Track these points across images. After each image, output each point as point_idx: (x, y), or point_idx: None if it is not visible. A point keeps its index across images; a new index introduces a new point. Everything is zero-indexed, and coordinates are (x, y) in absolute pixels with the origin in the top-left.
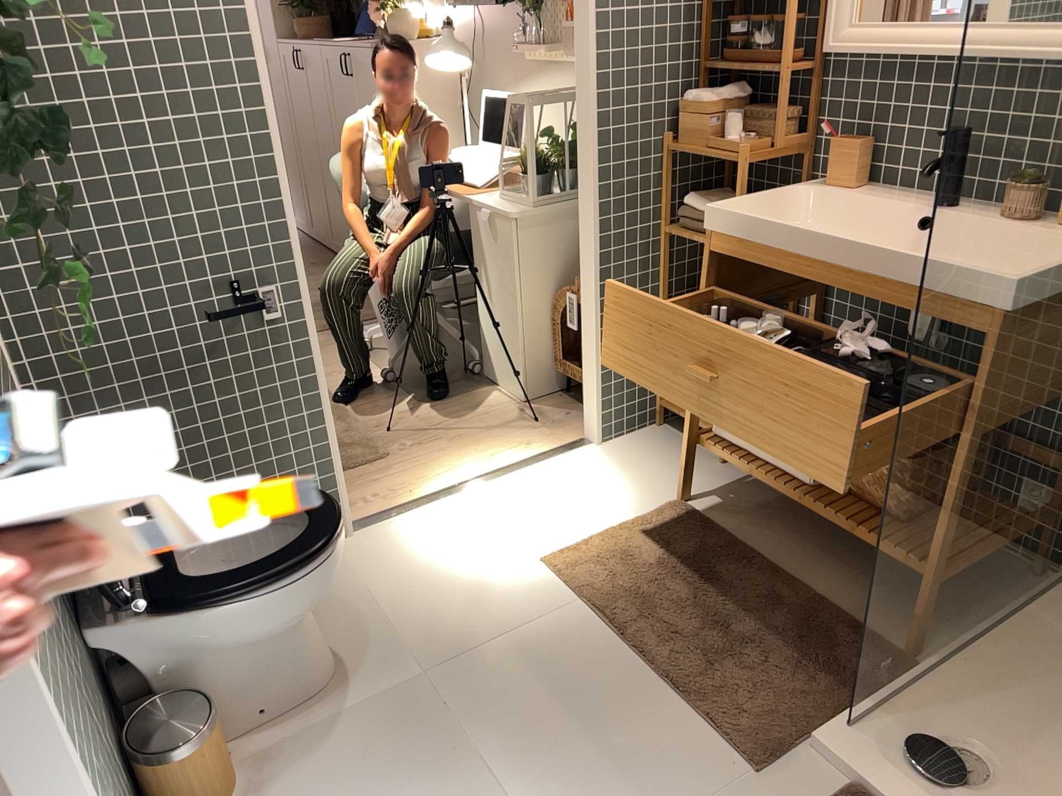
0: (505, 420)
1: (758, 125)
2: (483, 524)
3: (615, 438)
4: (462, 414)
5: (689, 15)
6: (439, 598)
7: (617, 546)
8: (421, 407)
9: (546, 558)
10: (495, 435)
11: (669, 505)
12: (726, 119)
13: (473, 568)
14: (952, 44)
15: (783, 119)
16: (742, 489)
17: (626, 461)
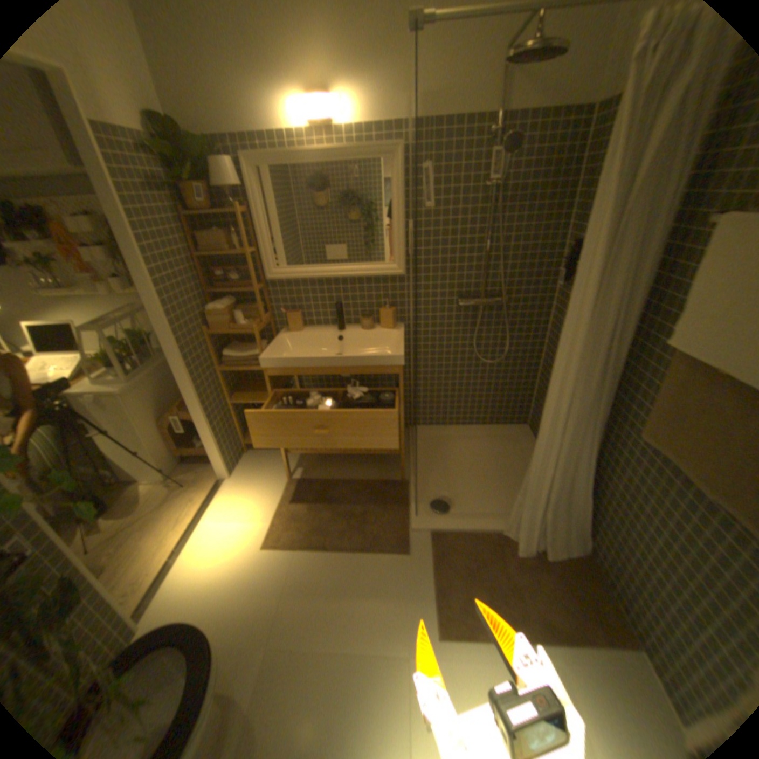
0: (164, 498)
1: (250, 314)
2: (213, 557)
3: (234, 471)
4: (131, 511)
5: (191, 270)
6: (231, 612)
7: (285, 517)
8: (96, 525)
9: (261, 547)
10: (166, 509)
11: (287, 485)
12: (228, 313)
13: (232, 582)
14: (333, 275)
15: (256, 309)
16: (305, 459)
17: (248, 478)
